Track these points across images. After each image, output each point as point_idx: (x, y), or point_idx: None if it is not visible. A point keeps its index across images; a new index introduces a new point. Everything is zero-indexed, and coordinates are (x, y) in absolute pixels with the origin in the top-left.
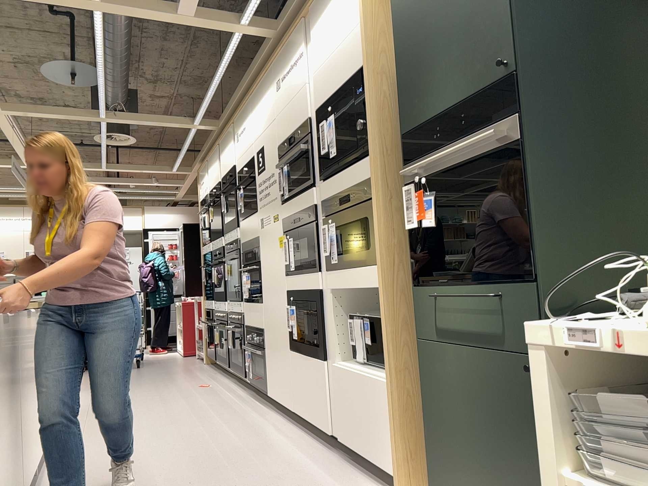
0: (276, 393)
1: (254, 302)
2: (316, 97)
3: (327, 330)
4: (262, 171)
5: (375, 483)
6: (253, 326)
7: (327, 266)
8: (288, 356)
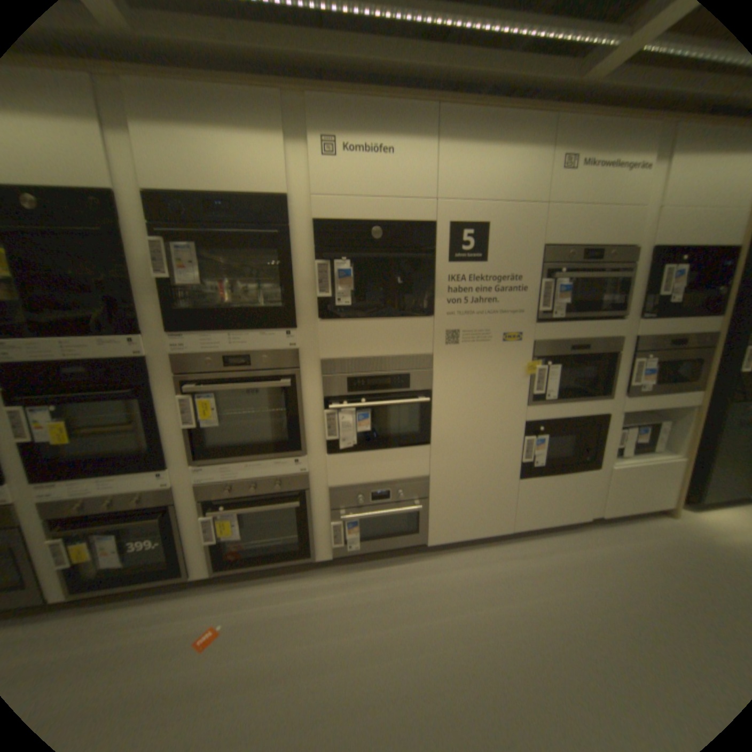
0: (462, 533)
1: (389, 448)
2: (662, 232)
3: (607, 444)
4: (473, 261)
5: (645, 523)
6: (379, 481)
7: (631, 394)
8: (511, 486)
